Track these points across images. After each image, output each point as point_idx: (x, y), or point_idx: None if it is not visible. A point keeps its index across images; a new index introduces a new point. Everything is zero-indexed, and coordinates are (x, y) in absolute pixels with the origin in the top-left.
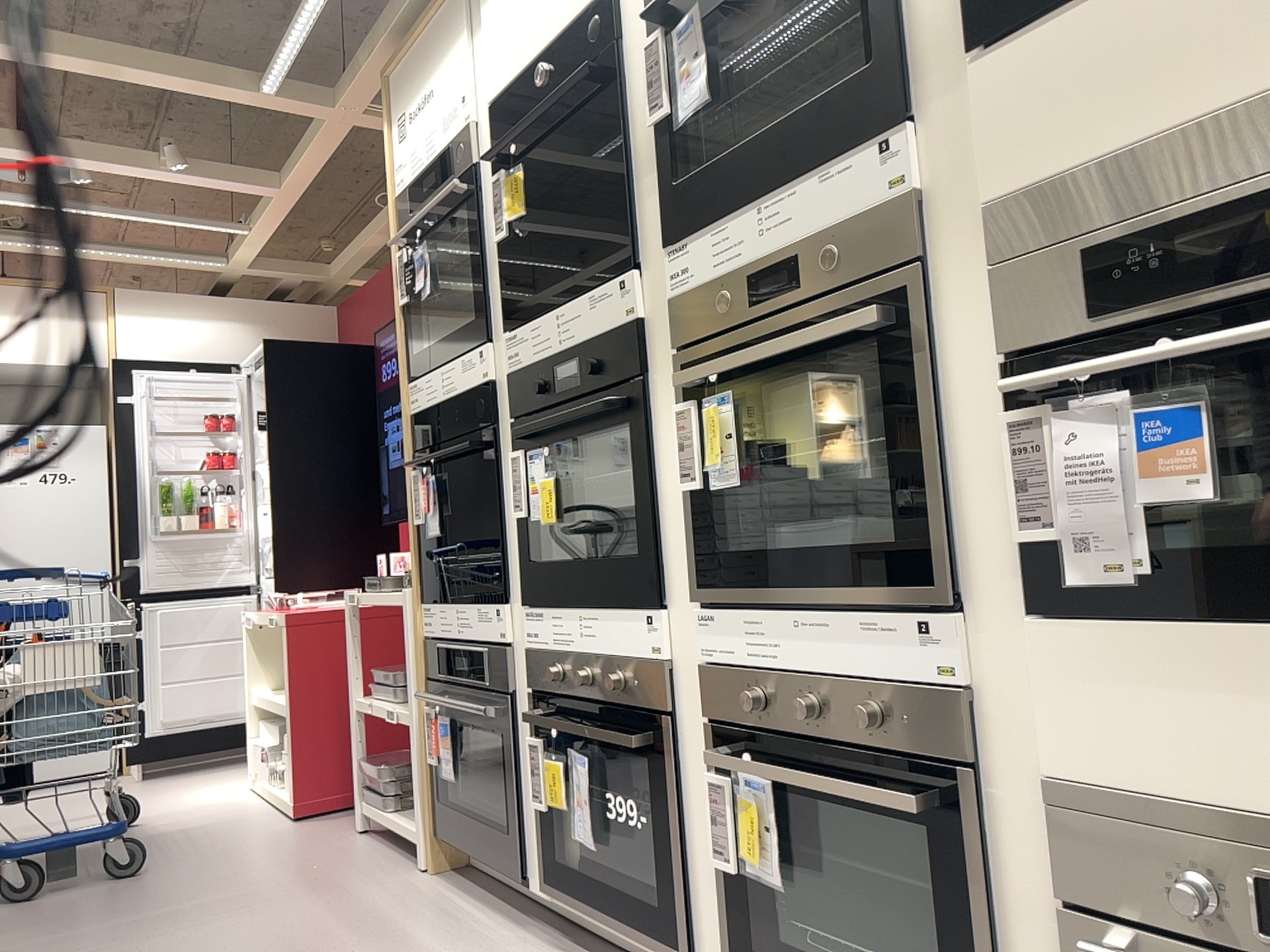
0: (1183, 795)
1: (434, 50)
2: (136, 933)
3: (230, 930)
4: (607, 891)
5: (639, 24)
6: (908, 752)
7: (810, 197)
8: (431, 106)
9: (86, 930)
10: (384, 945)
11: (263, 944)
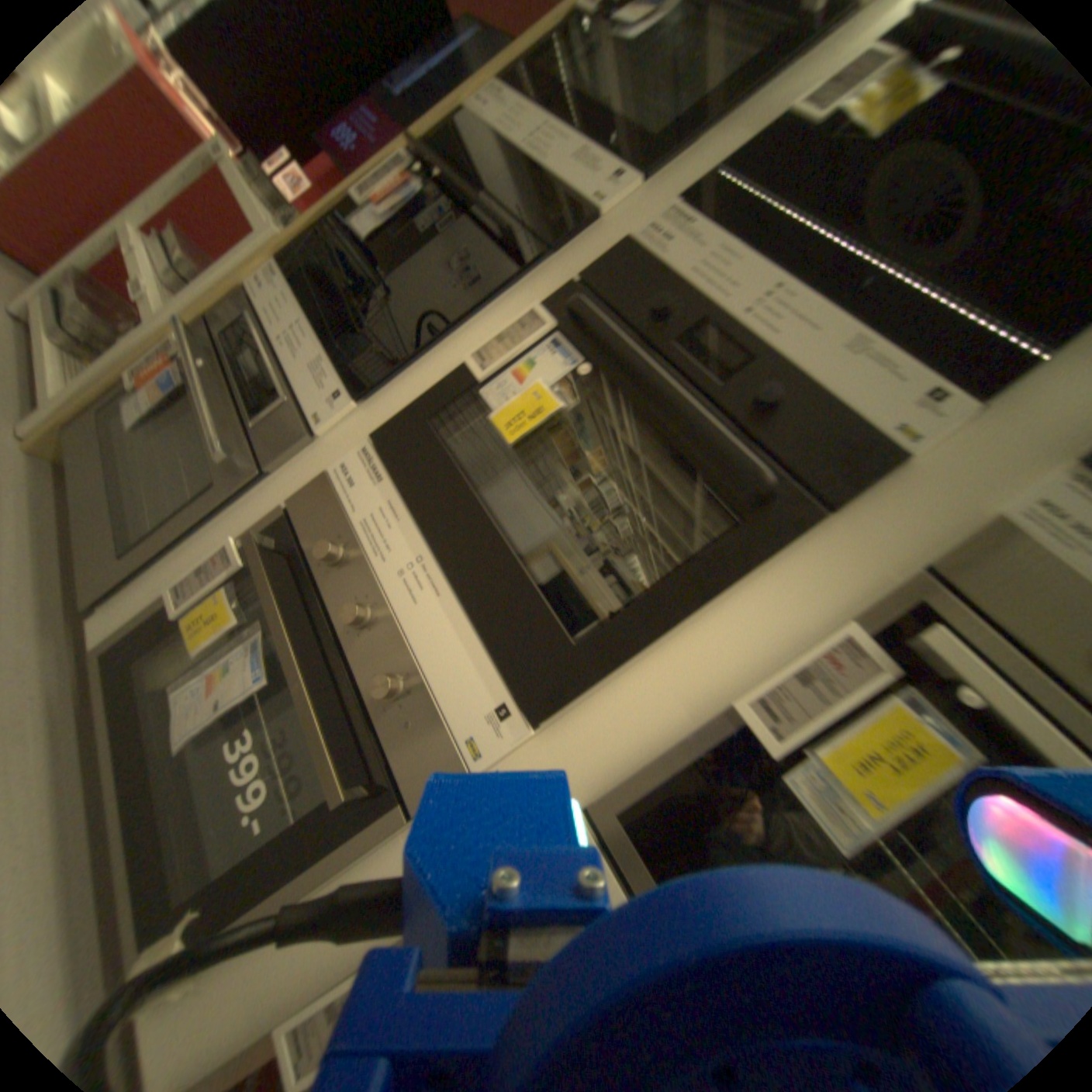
0: None
1: None
2: None
3: None
4: (153, 787)
5: None
6: None
7: None
8: None
9: None
10: None
11: None
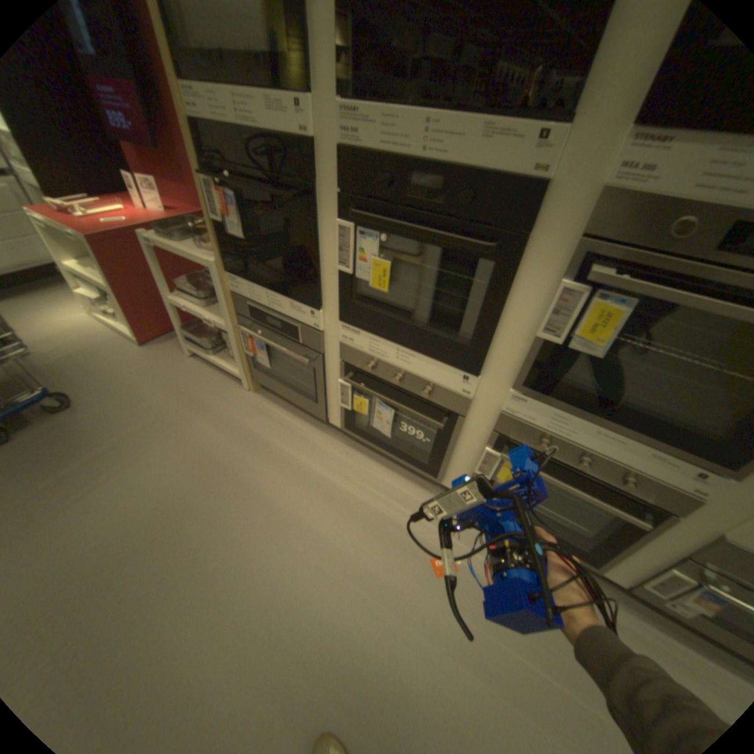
0: None
1: None
2: (112, 464)
3: (170, 453)
4: (390, 446)
5: None
6: (641, 498)
7: None
8: None
9: (74, 466)
10: (265, 454)
11: (199, 463)
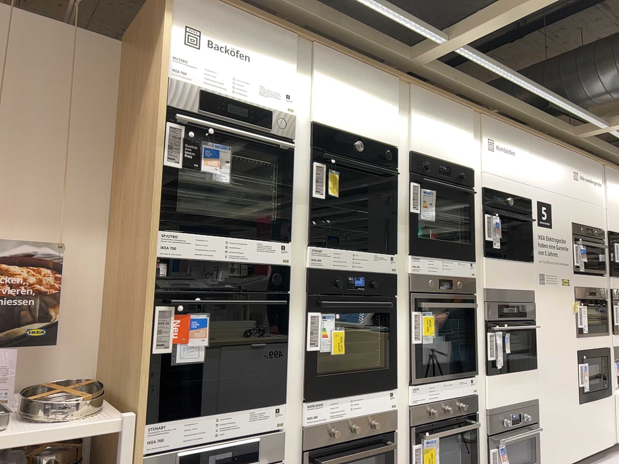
0: (503, 404)
1: (259, 38)
2: None
3: None
4: None
5: (411, 174)
6: (466, 413)
7: (456, 266)
8: (248, 66)
9: None
10: None
11: None
